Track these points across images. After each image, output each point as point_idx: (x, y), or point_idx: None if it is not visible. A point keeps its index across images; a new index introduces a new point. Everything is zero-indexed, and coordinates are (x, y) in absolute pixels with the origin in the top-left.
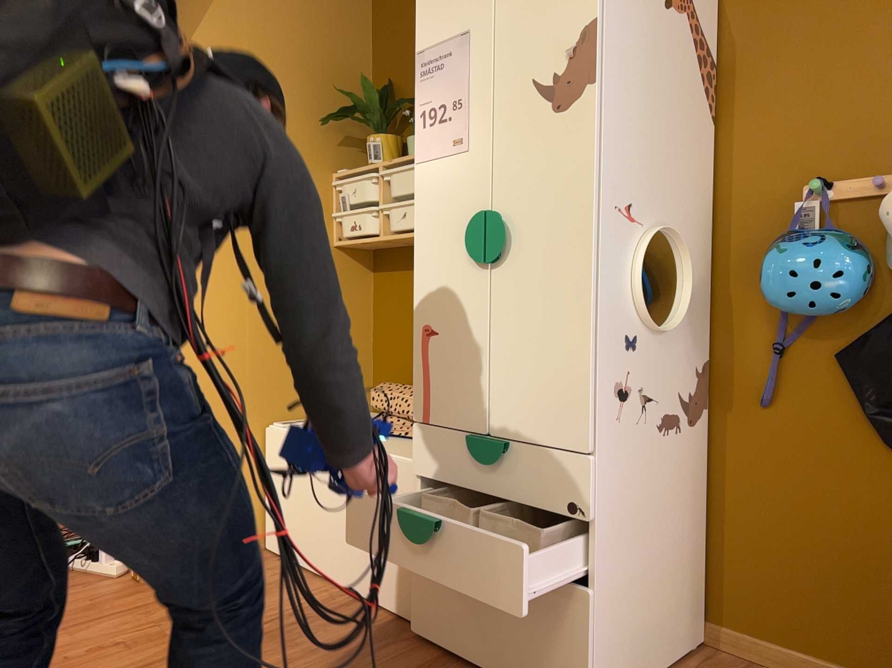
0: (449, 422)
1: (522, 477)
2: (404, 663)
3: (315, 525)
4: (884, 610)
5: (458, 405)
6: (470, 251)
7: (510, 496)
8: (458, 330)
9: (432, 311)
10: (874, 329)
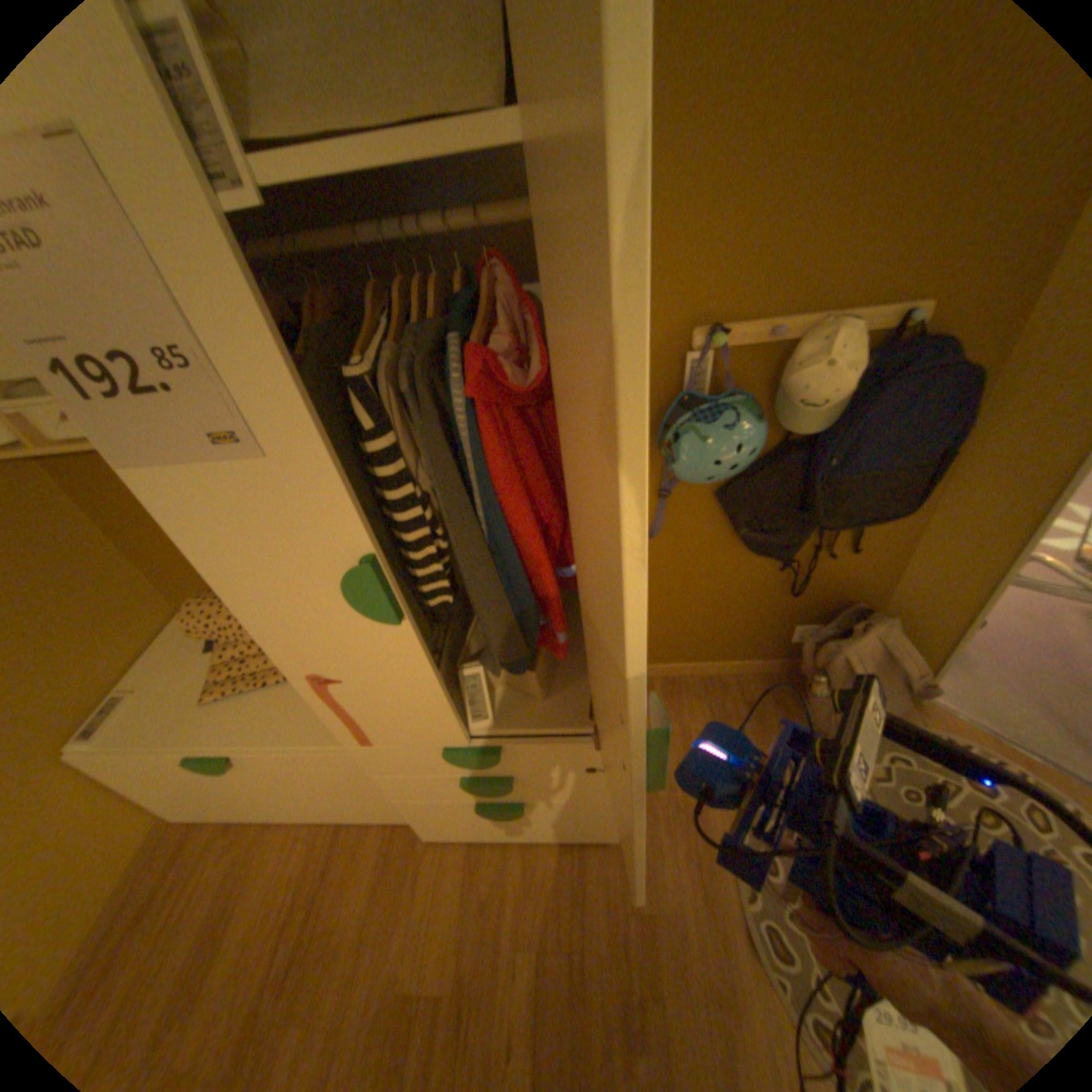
0: (405, 743)
1: (524, 762)
2: (446, 883)
3: (235, 802)
4: (730, 632)
5: (412, 733)
6: (358, 605)
7: (513, 773)
8: (378, 678)
9: (315, 663)
10: (751, 471)
